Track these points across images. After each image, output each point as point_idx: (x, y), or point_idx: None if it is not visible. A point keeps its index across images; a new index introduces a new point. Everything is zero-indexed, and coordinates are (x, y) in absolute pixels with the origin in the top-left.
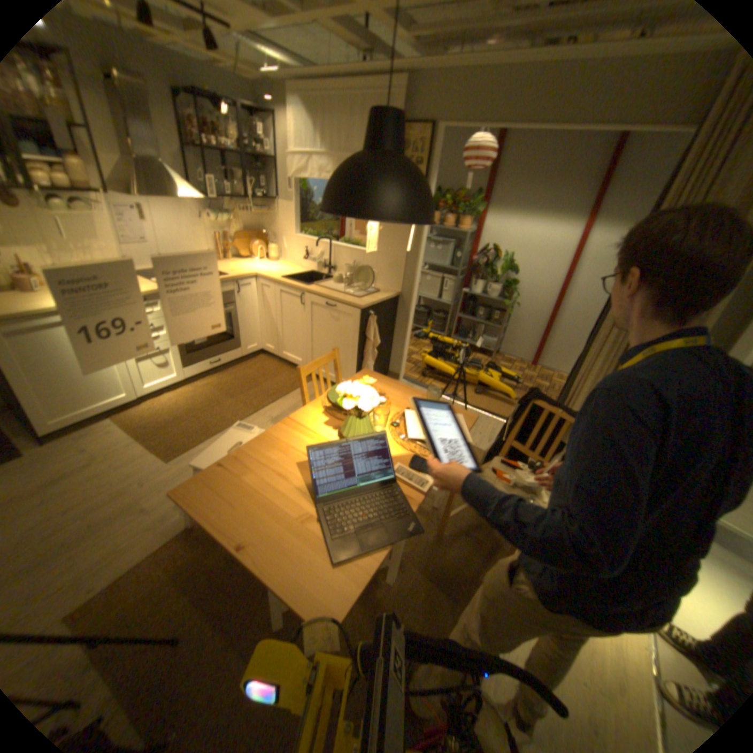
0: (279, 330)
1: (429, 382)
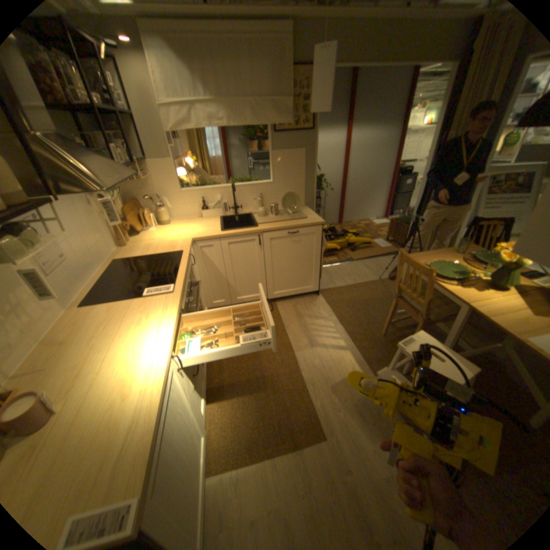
0: (229, 282)
1: (326, 261)
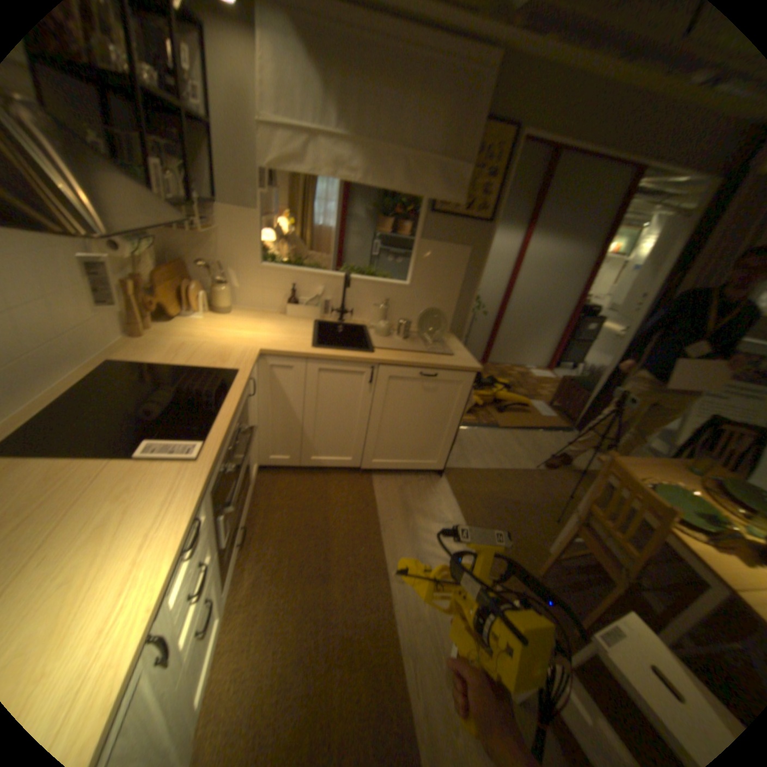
0: (305, 430)
1: None
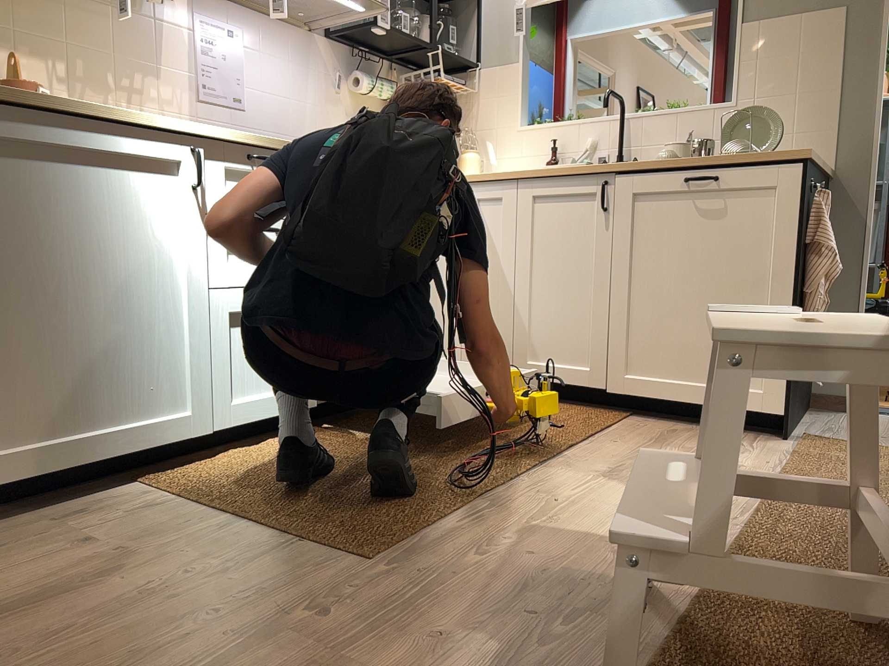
0: (519, 305)
1: None
